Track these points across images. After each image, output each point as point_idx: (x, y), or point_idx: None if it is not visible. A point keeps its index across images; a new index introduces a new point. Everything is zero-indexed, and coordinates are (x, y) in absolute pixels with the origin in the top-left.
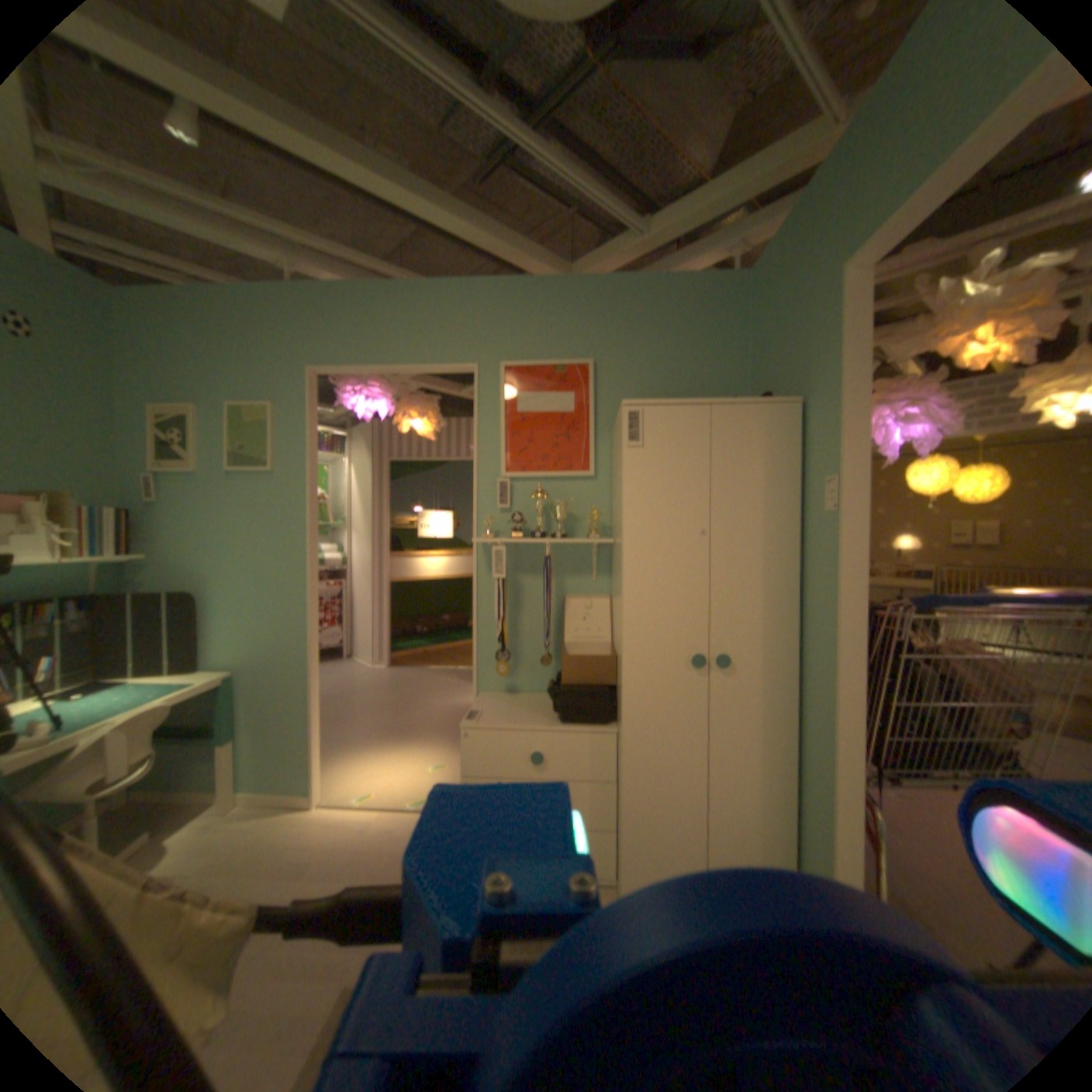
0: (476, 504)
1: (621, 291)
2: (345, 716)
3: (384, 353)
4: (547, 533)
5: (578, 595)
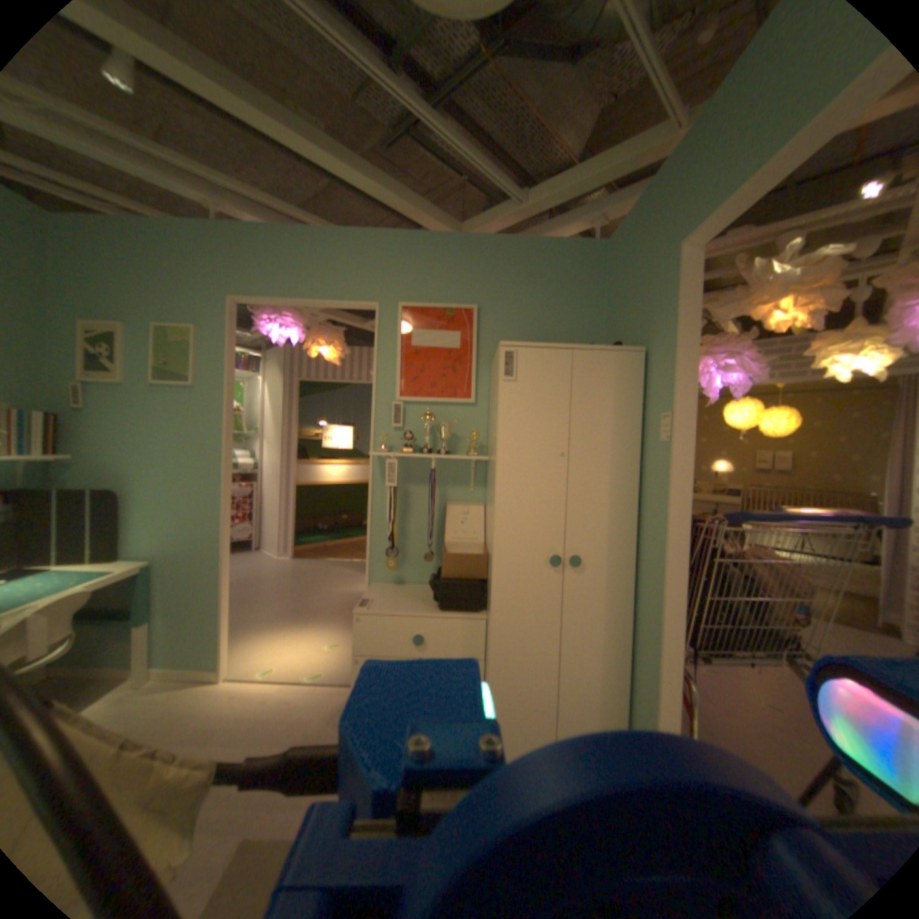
0: (374, 423)
1: (502, 251)
2: (252, 602)
3: (297, 290)
4: (433, 451)
5: (458, 503)
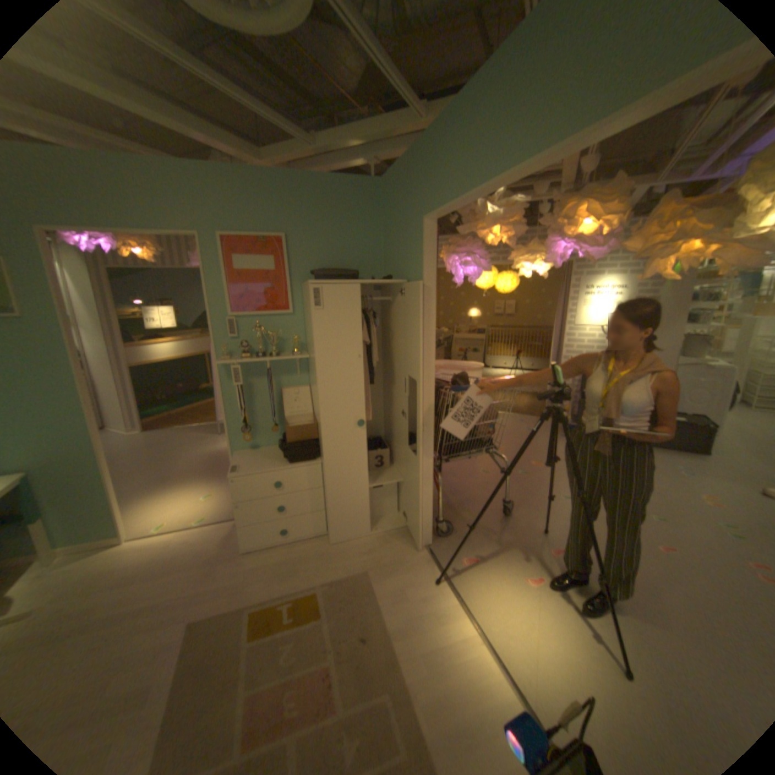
0: (212, 335)
1: (300, 186)
2: (119, 477)
3: (112, 218)
4: (265, 351)
5: (290, 387)
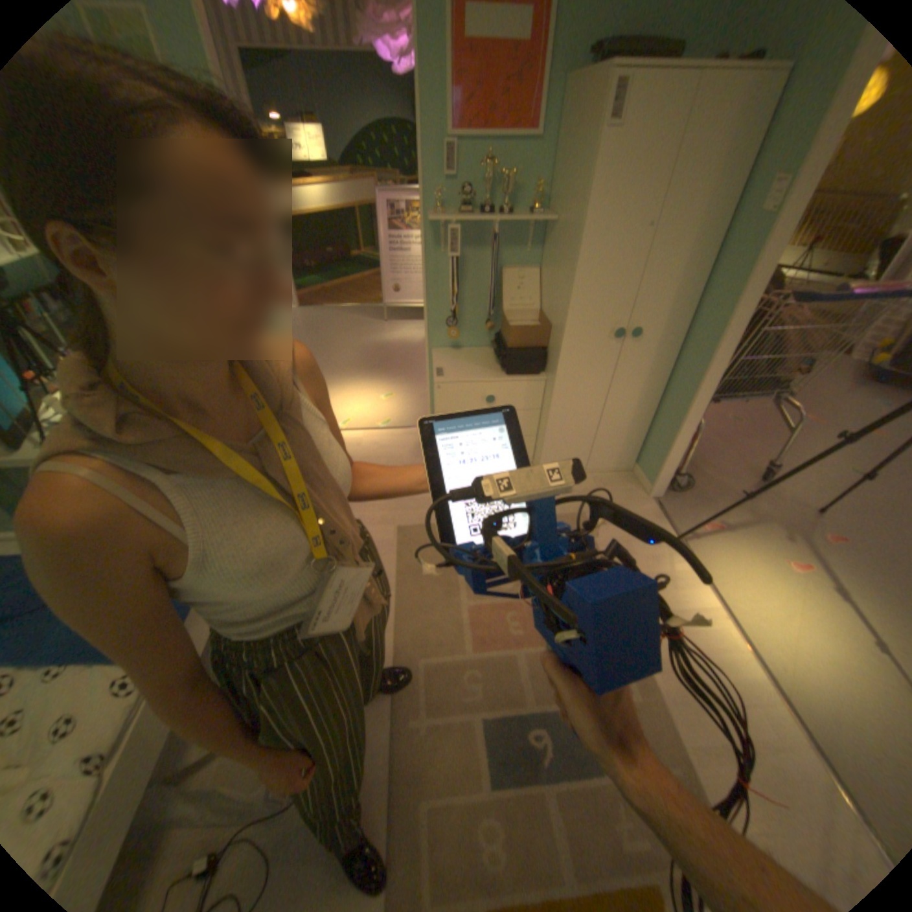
0: (421, 170)
1: None
2: None
3: None
4: (490, 205)
5: (514, 267)
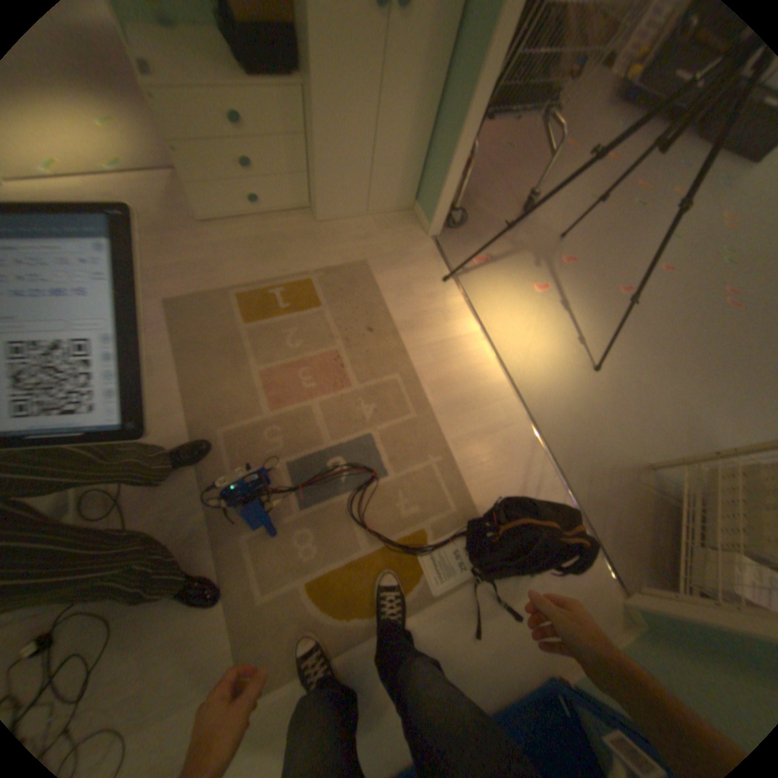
0: None
1: None
2: None
3: None
4: None
5: None
